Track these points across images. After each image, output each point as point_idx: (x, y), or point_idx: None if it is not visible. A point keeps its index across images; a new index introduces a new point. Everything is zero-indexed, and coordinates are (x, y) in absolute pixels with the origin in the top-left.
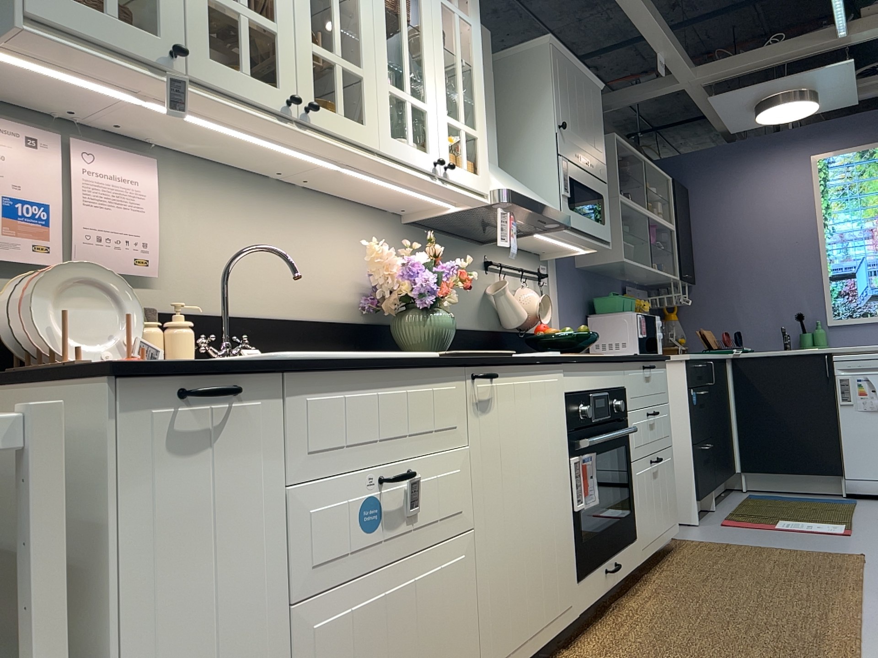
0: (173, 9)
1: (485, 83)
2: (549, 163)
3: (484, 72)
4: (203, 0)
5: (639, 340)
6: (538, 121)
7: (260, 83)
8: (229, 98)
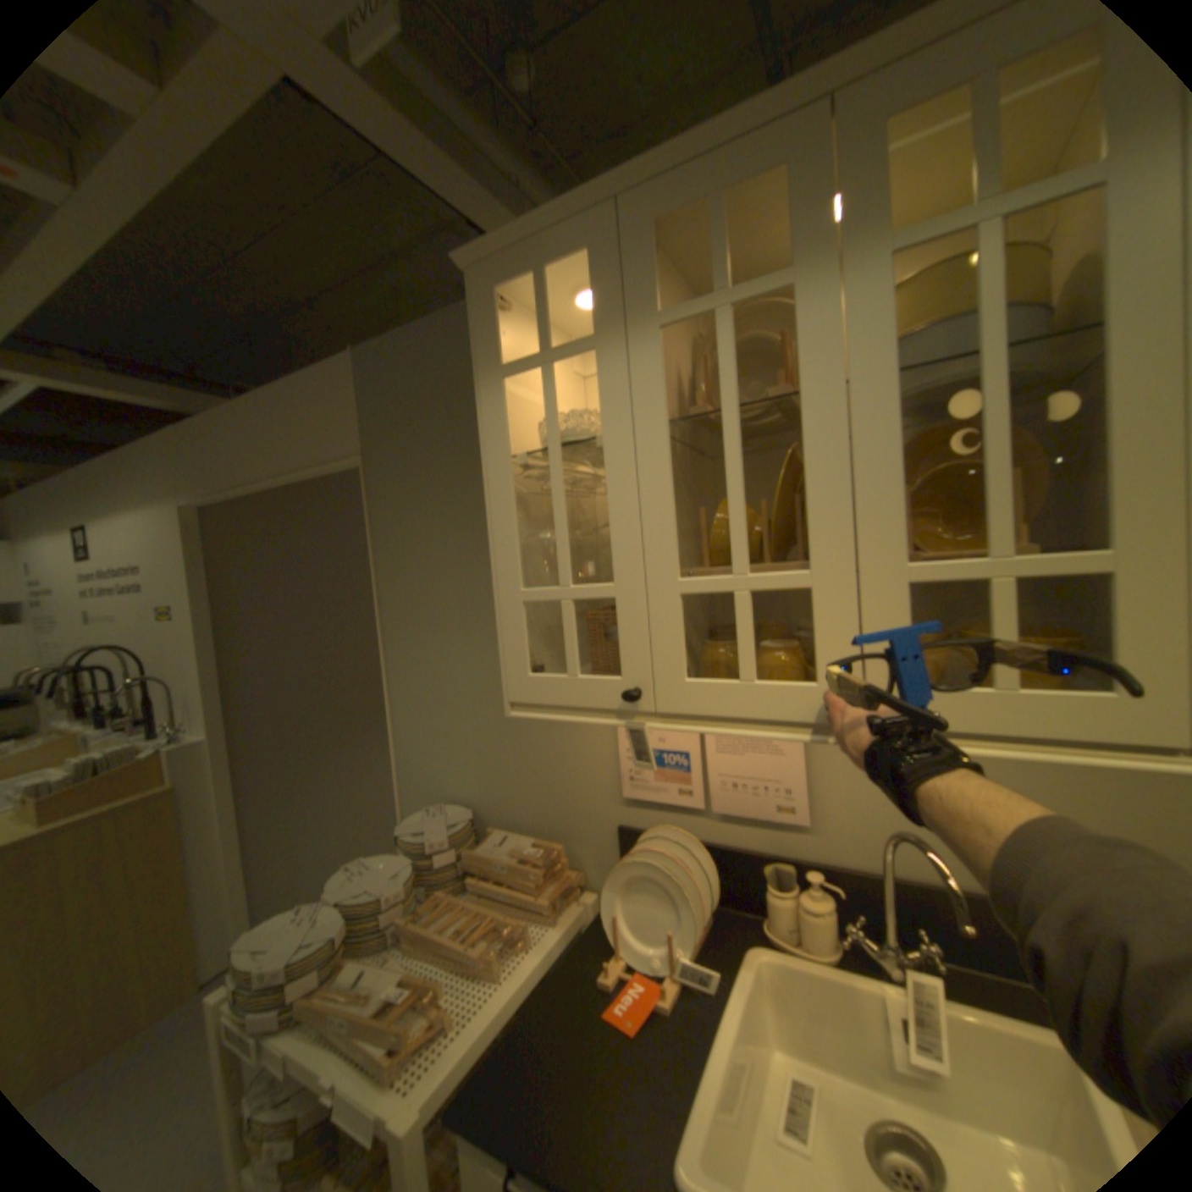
0: (637, 635)
1: None
2: None
3: None
4: (675, 602)
5: None
6: None
7: (778, 685)
8: (732, 717)
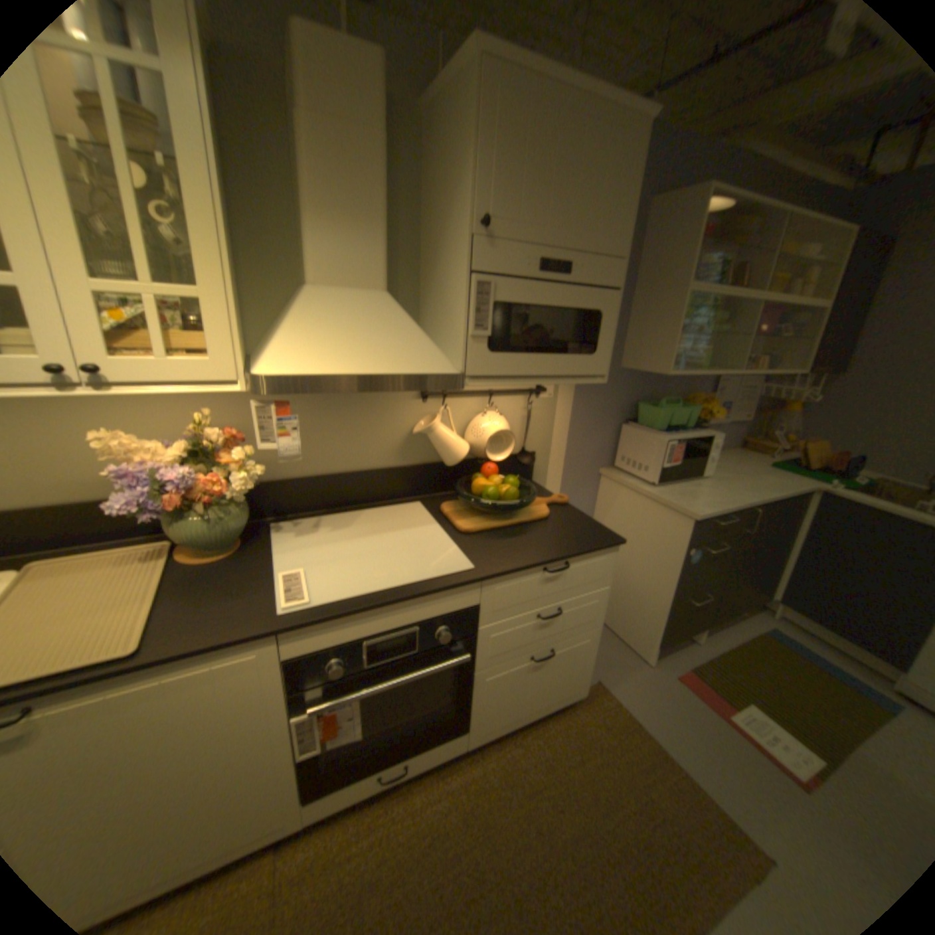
0: None
1: (351, 154)
2: (461, 282)
3: (351, 132)
4: None
5: (664, 468)
6: (459, 207)
7: None
8: None
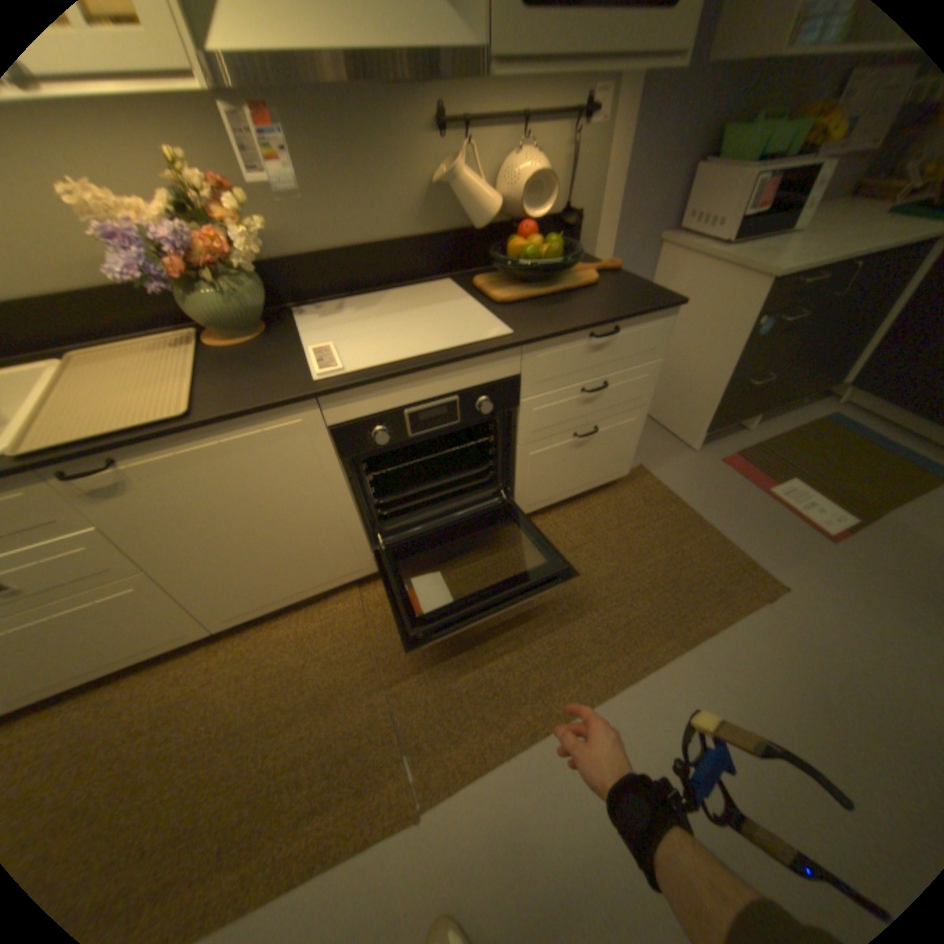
0: None
1: None
2: None
3: None
4: None
5: (745, 218)
6: None
7: None
8: None
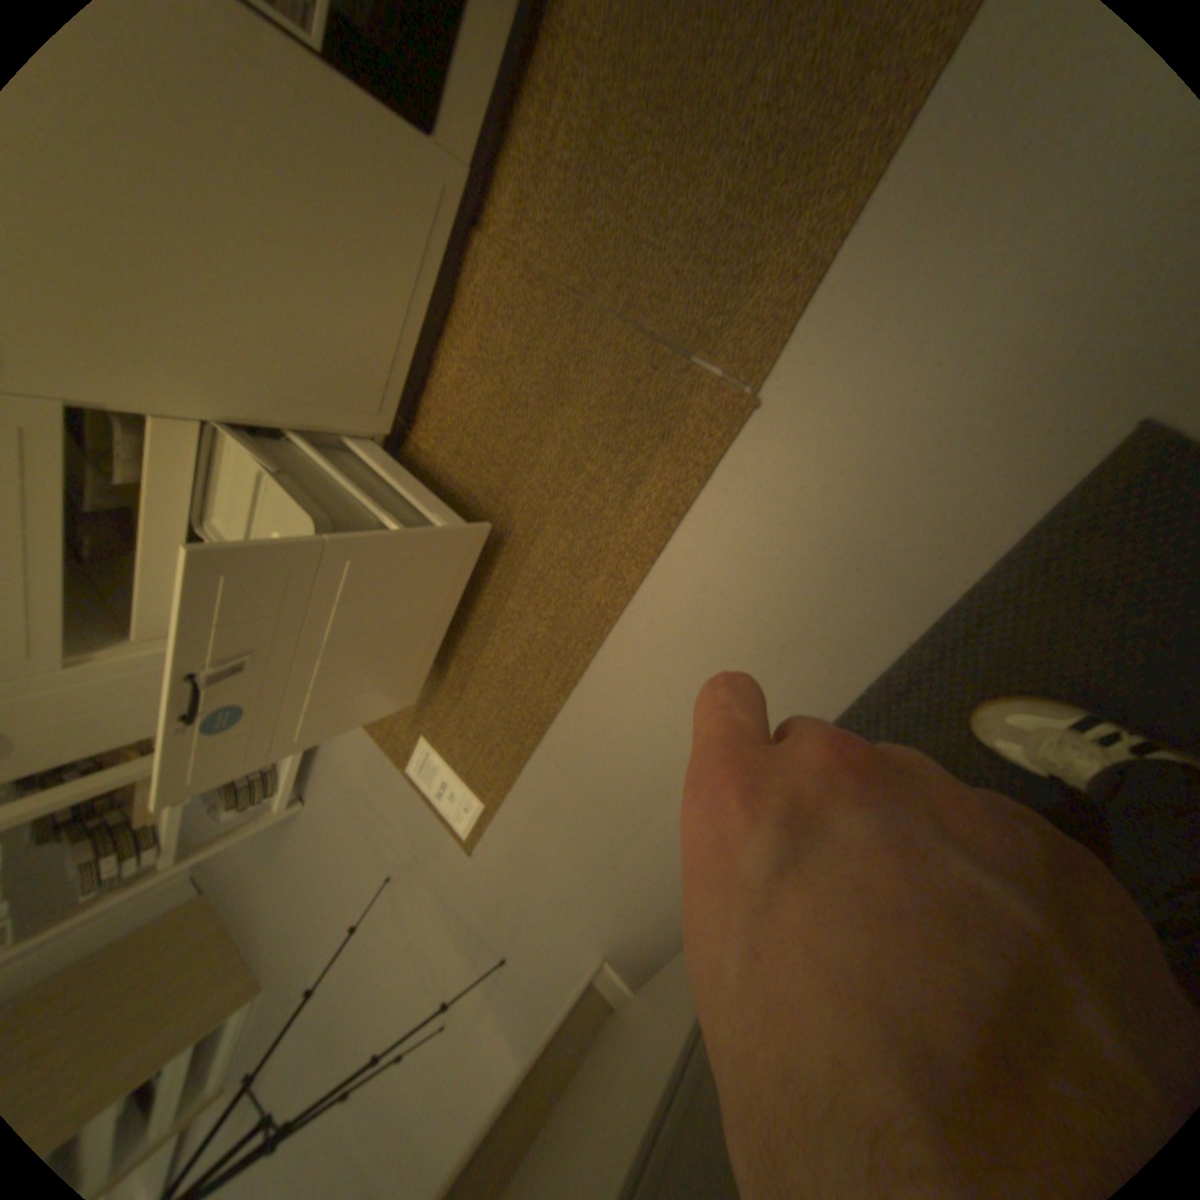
0: None
1: None
2: None
3: None
4: None
5: None
6: None
7: None
8: None
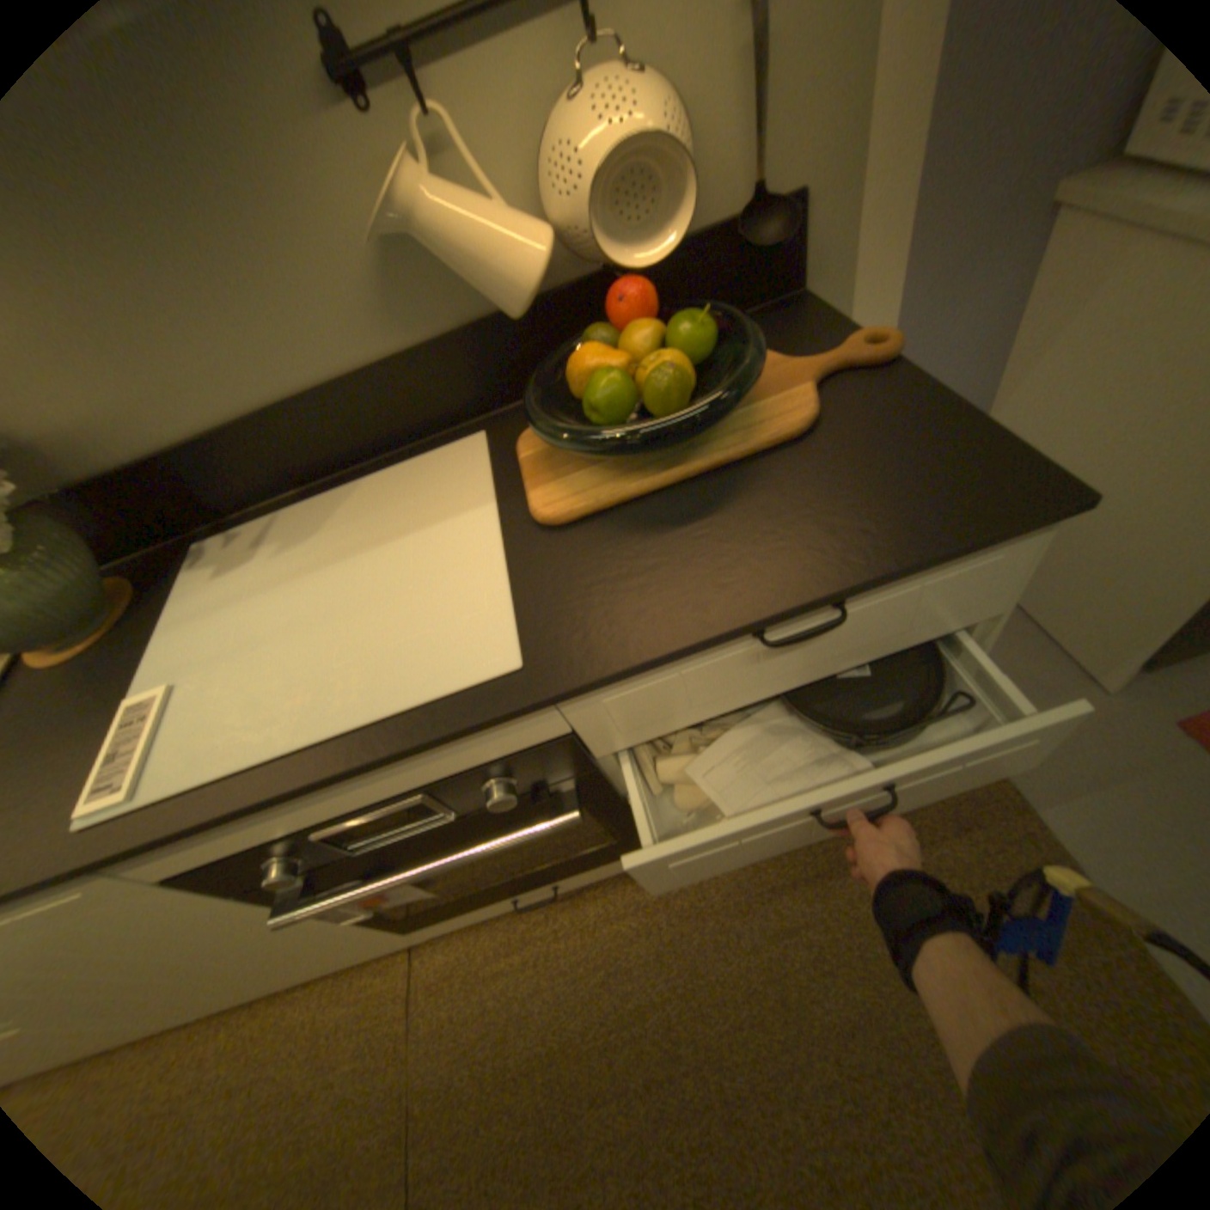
0: None
1: None
2: None
3: None
4: None
5: None
6: None
7: None
8: None
